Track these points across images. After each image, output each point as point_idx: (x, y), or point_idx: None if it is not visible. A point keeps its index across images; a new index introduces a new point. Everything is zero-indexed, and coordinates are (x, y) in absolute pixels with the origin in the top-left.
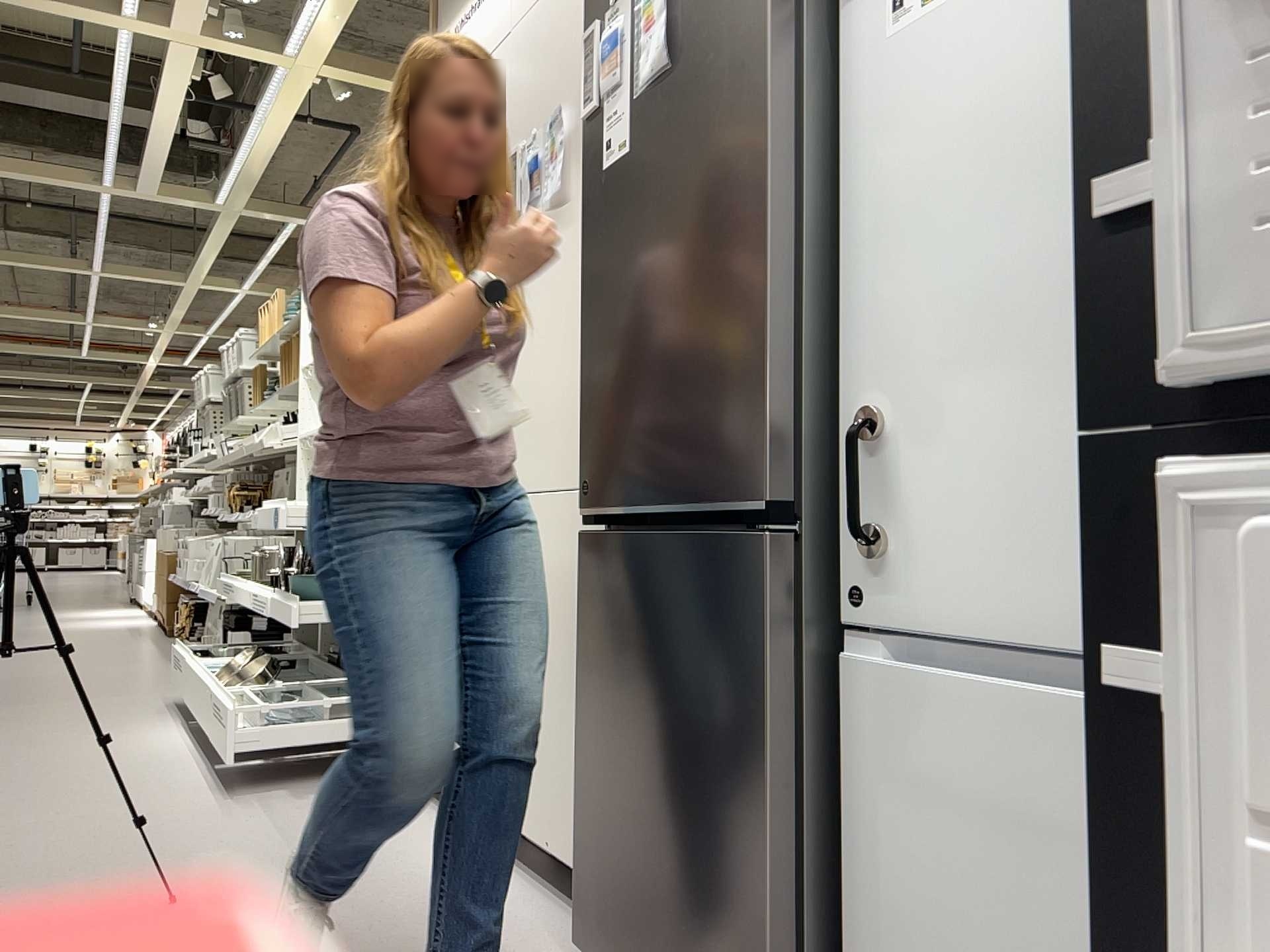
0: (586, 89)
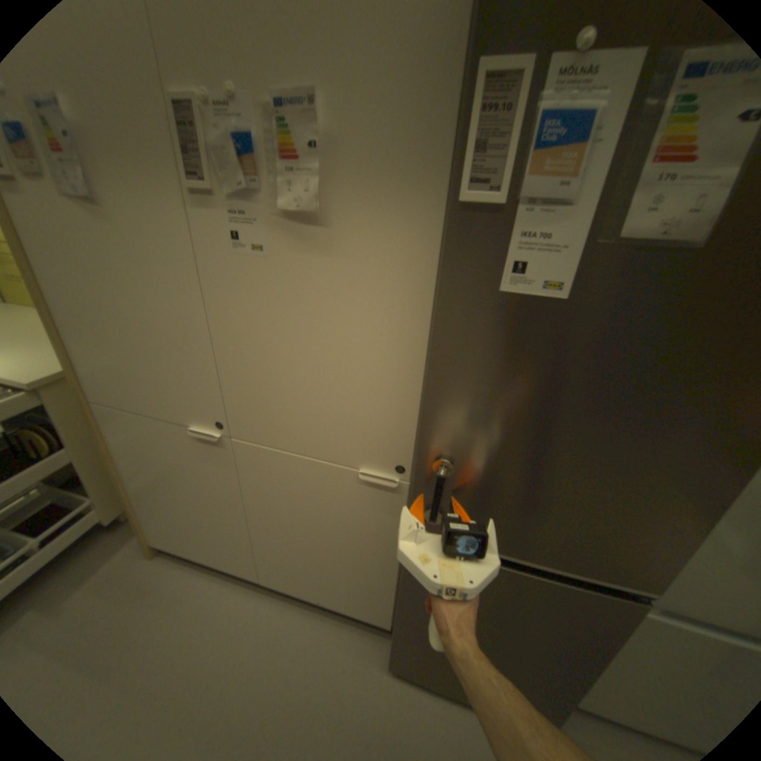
0: (479, 156)
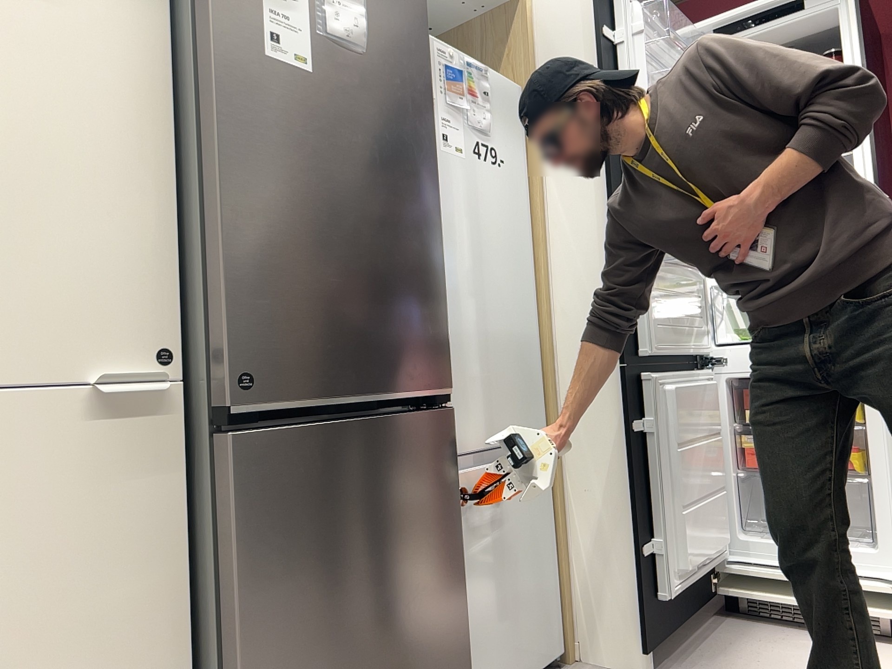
0: None
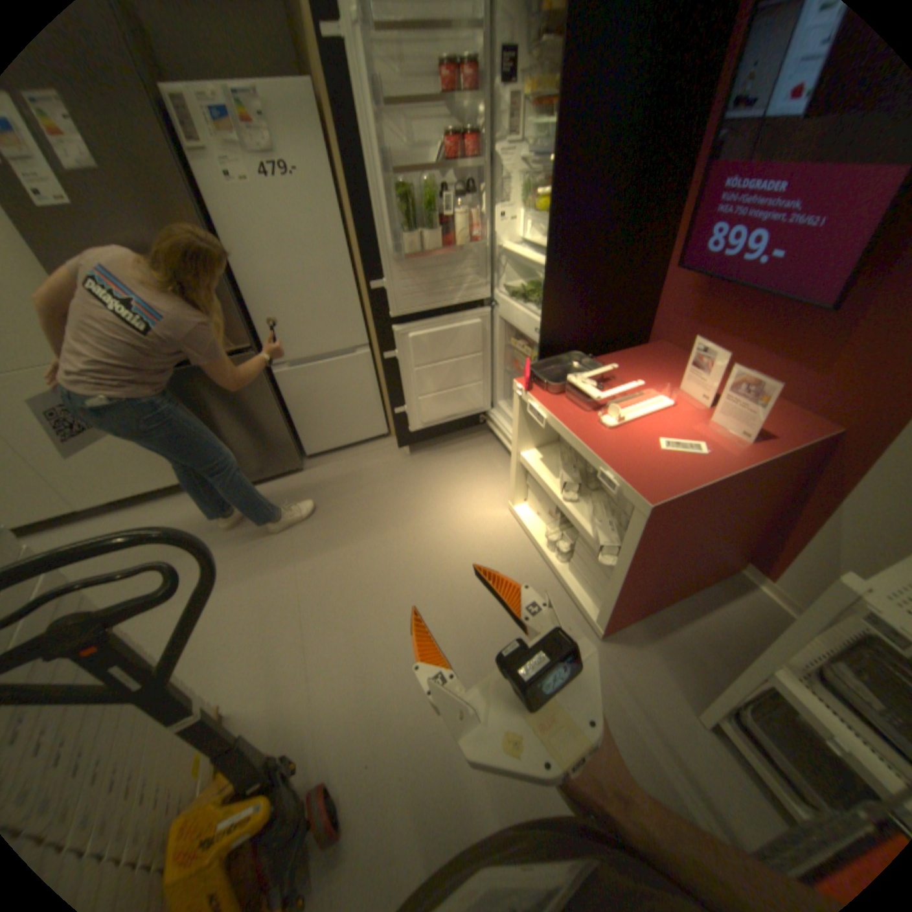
0: None
